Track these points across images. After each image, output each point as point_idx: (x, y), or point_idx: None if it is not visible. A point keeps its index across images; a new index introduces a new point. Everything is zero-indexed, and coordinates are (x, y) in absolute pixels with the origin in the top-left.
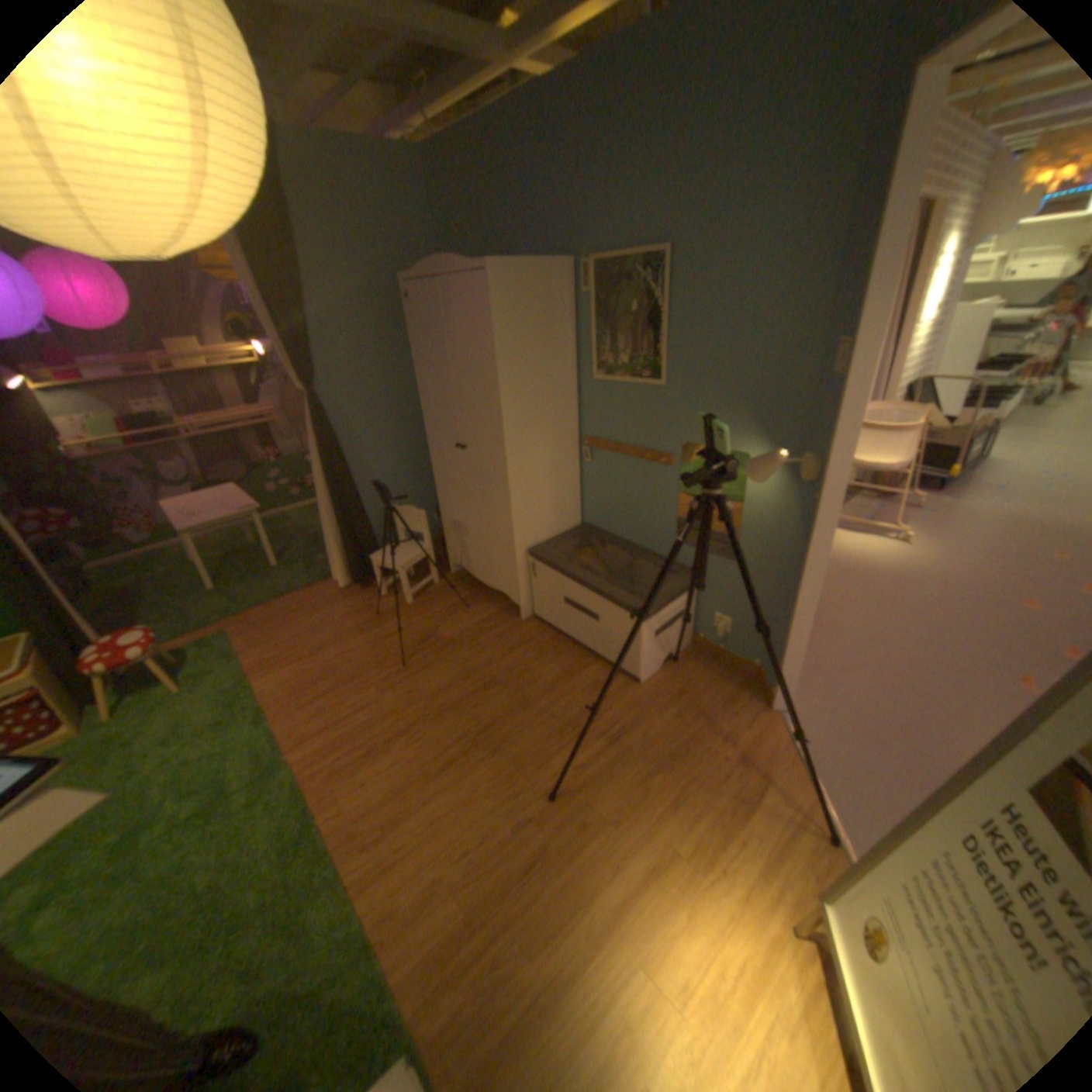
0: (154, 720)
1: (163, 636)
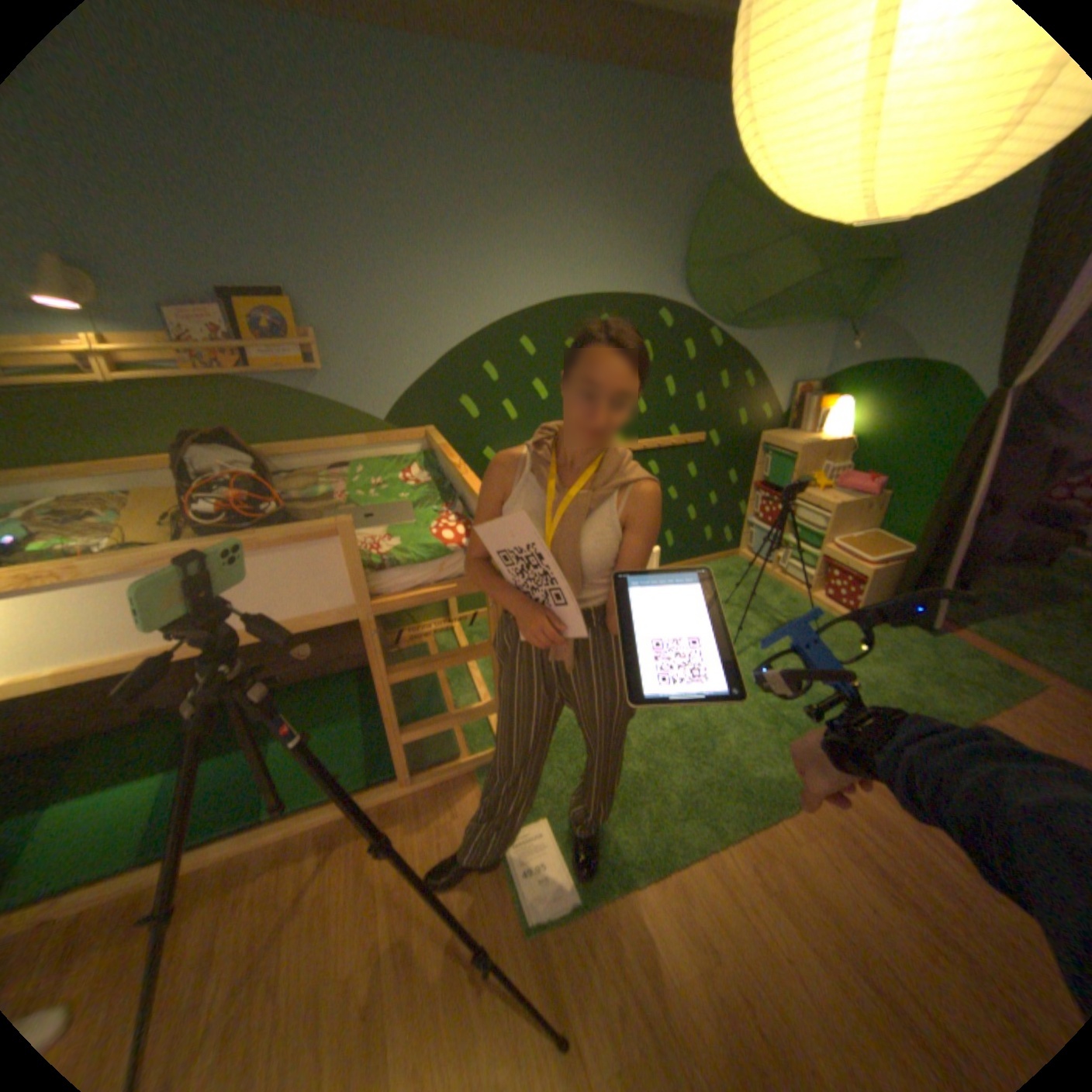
0: (884, 670)
1: (1007, 644)
